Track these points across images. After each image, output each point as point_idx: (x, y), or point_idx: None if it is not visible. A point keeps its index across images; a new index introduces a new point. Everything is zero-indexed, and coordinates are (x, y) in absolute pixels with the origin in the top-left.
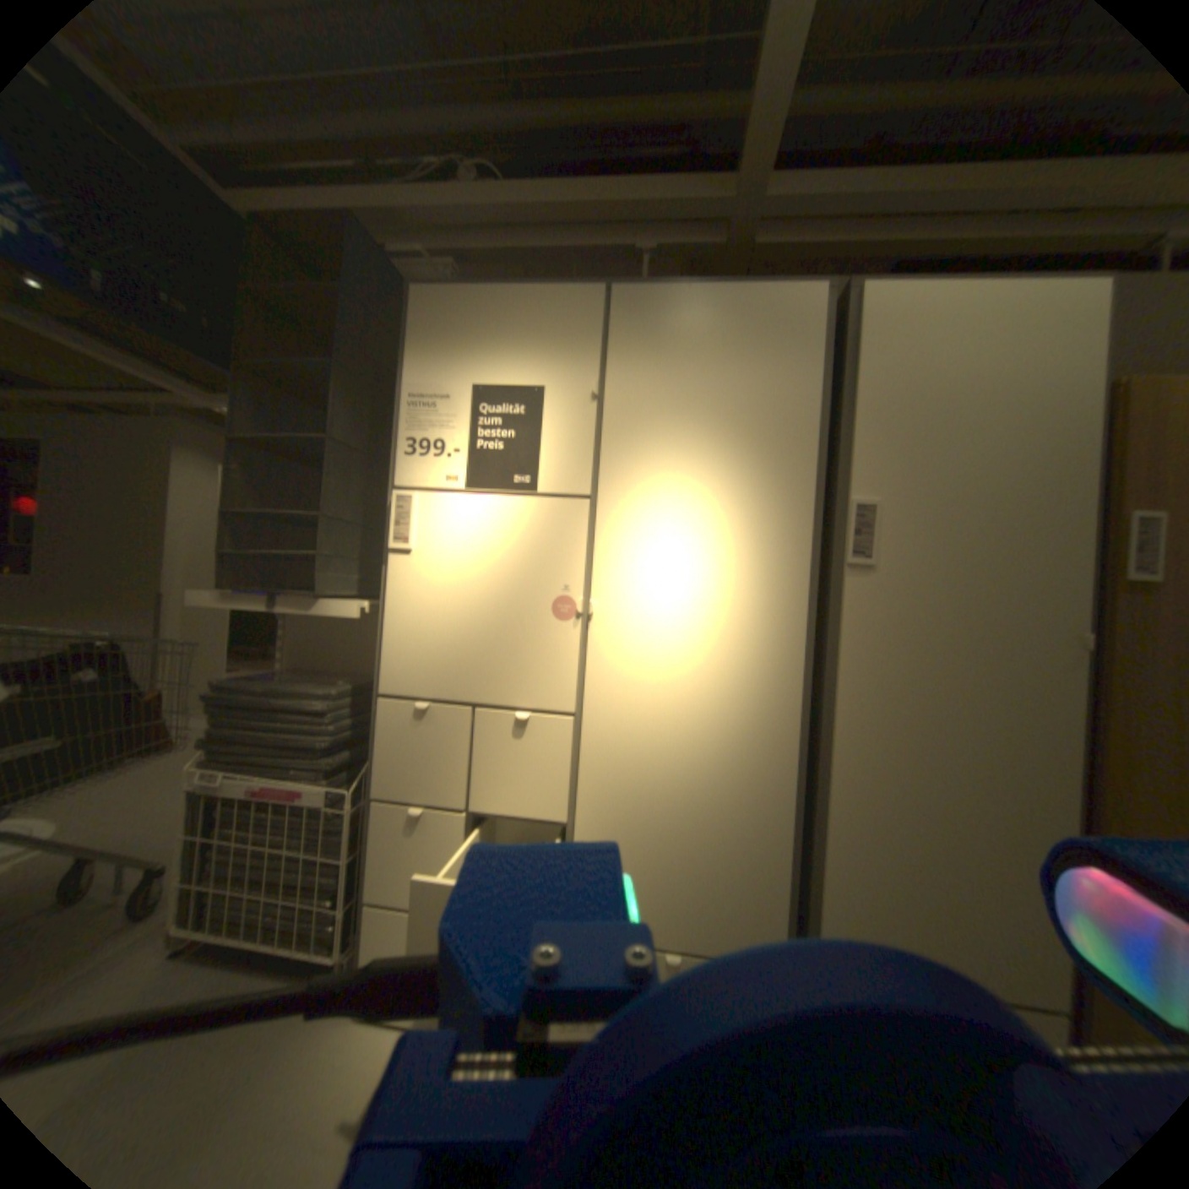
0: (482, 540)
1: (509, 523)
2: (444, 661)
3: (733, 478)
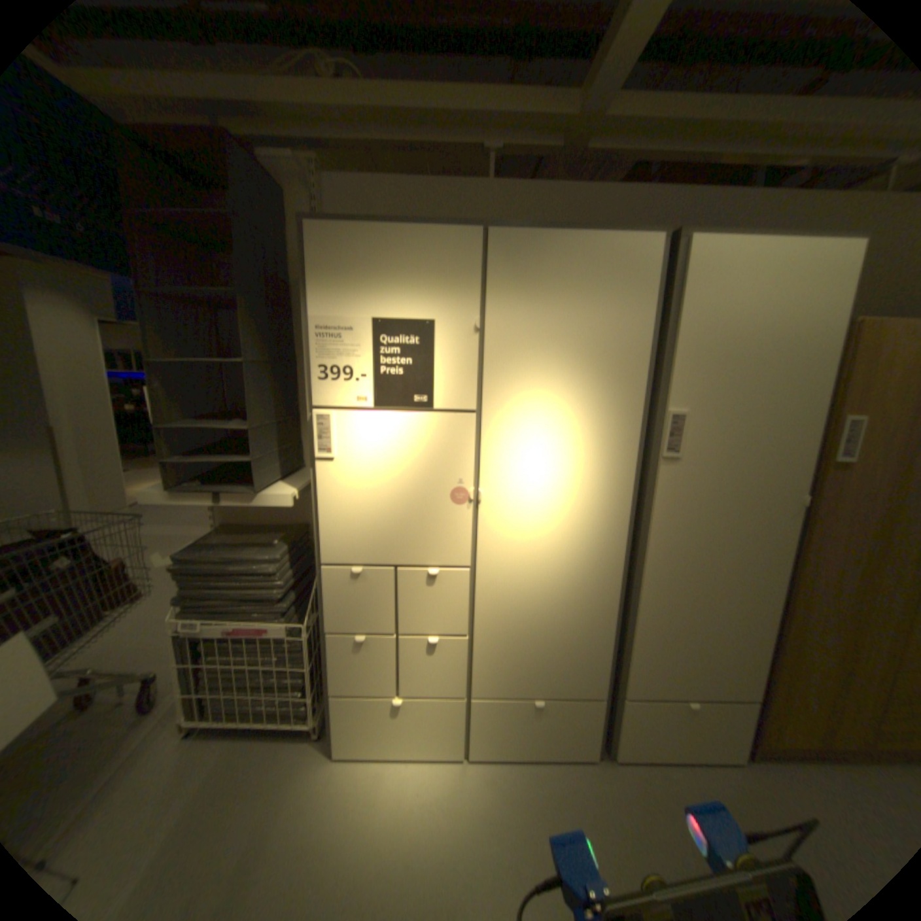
0: (392, 446)
1: (413, 433)
2: (370, 536)
3: (585, 395)
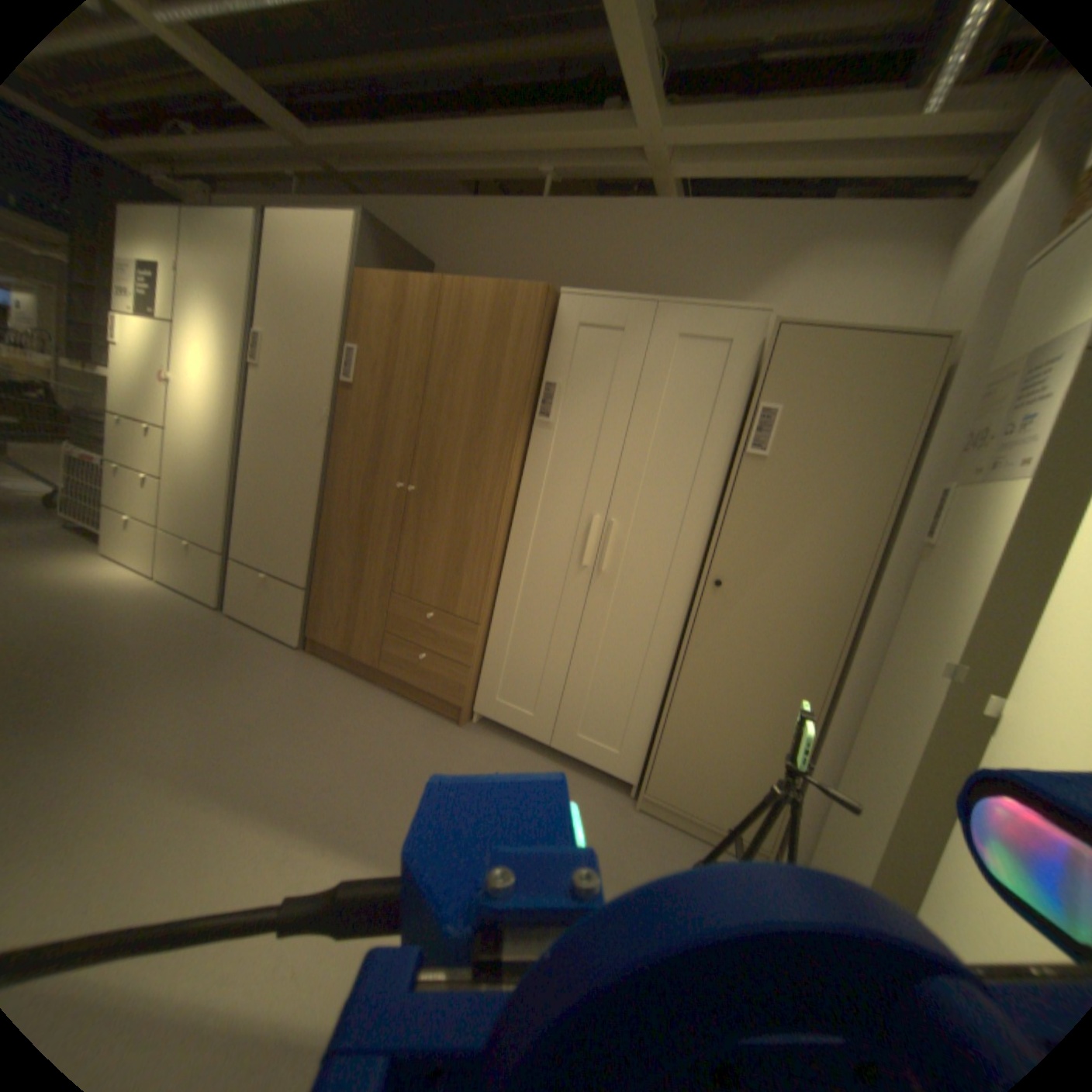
0: (133, 342)
1: (142, 335)
2: (121, 400)
3: (212, 317)
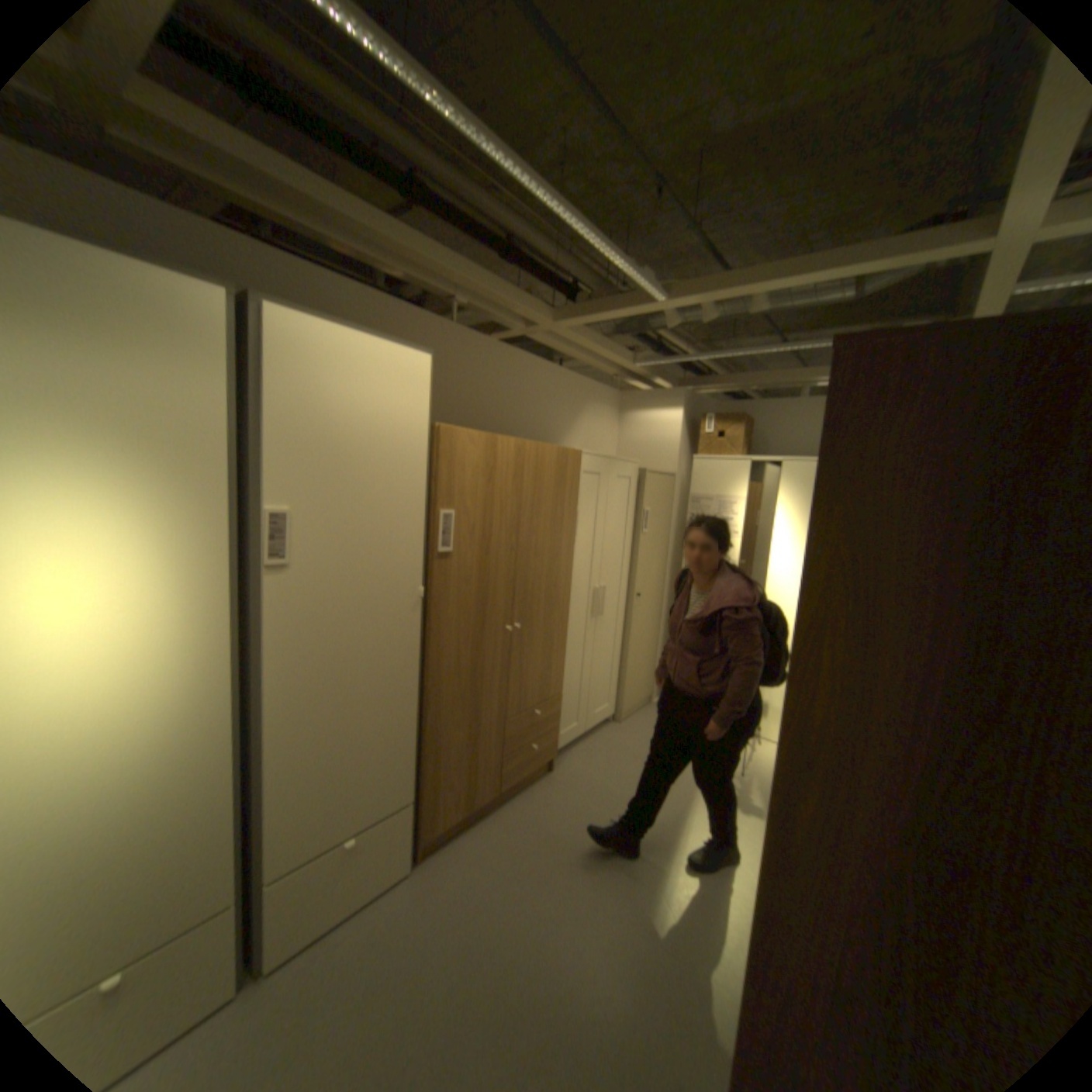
0: None
1: None
2: None
3: (129, 489)
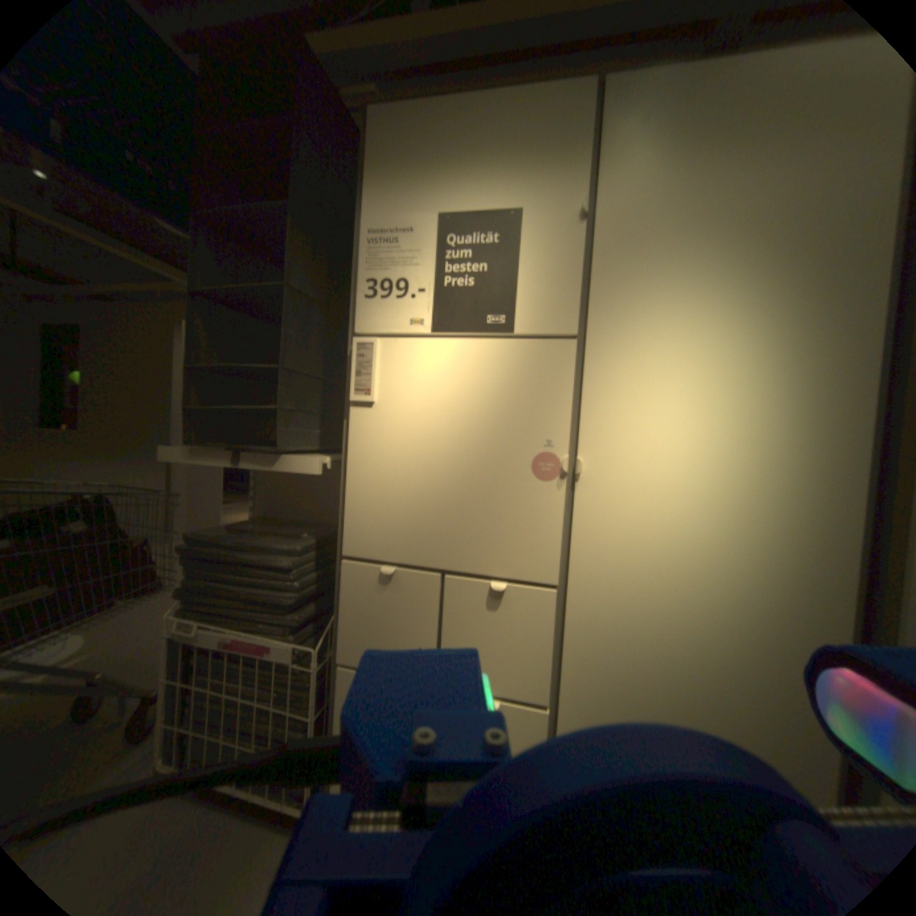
0: (451, 389)
1: (482, 370)
2: (410, 523)
3: (766, 306)
